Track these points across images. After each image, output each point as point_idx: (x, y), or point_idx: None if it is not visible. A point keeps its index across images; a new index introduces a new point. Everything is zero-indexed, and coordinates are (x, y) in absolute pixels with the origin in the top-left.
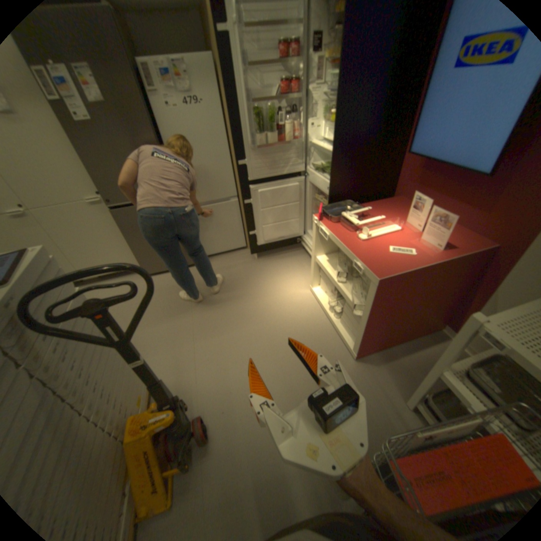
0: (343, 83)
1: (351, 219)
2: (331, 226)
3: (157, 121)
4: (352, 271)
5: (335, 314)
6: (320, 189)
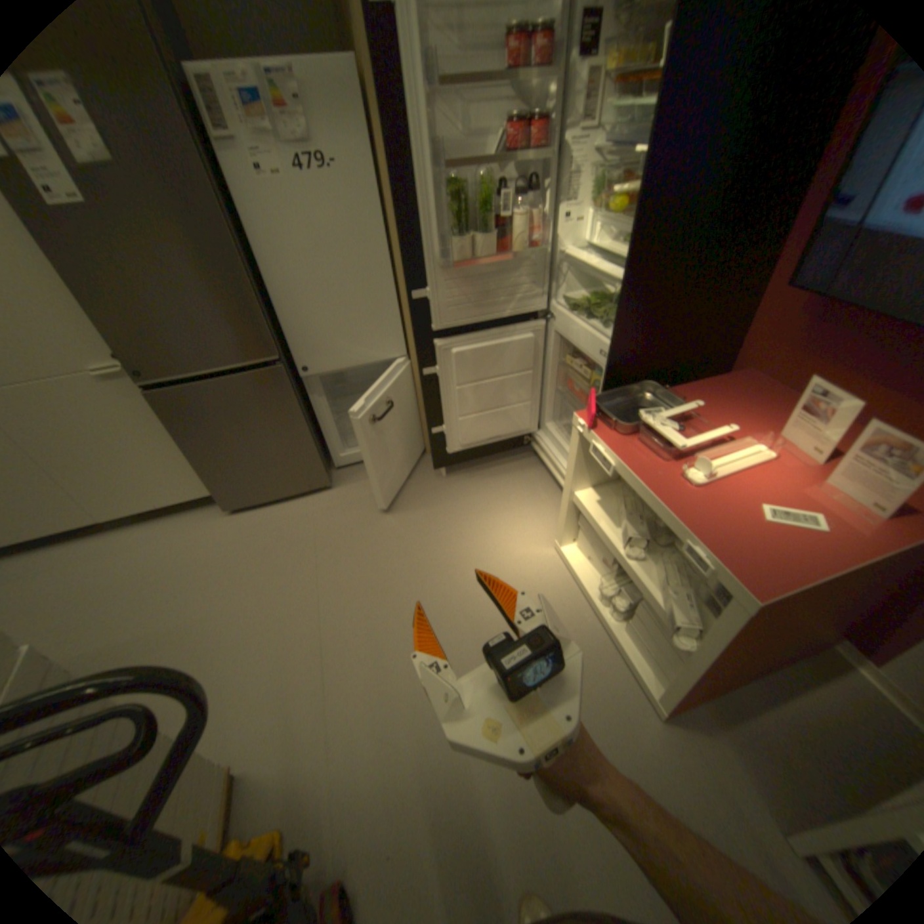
0: (660, 127)
1: (664, 431)
2: (618, 443)
3: (237, 204)
4: (653, 529)
5: (612, 609)
6: (577, 345)
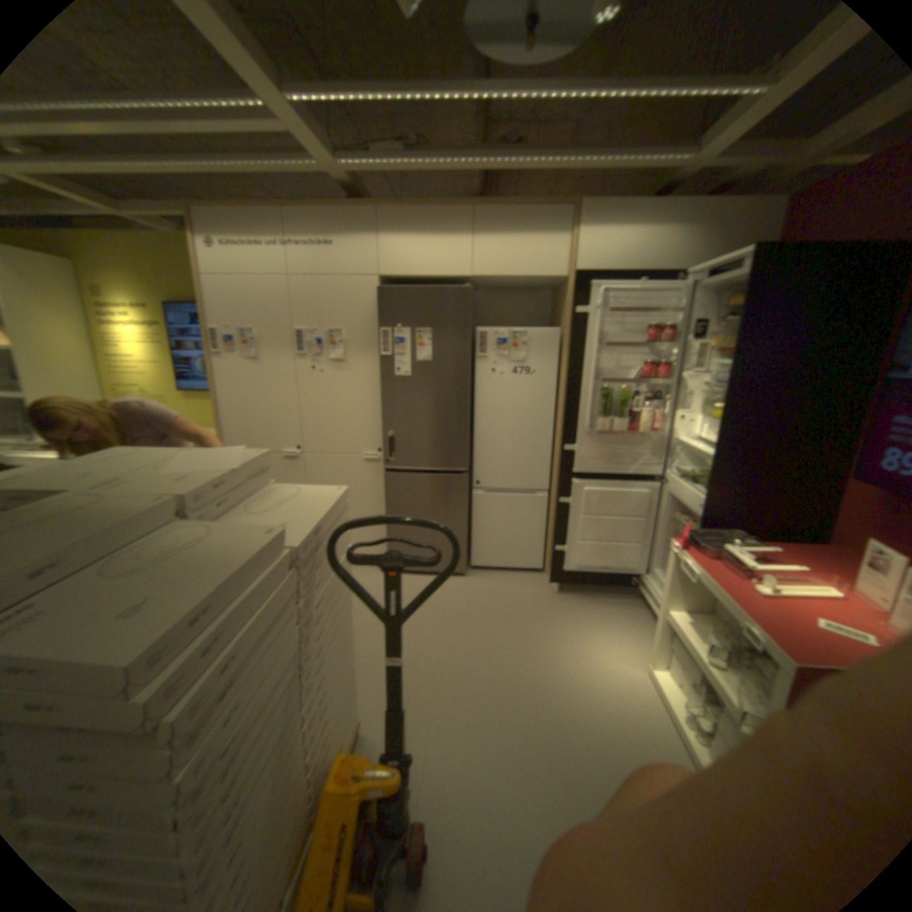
0: (738, 376)
1: (742, 557)
2: (705, 562)
3: (476, 385)
4: (741, 655)
5: (699, 735)
6: (687, 506)
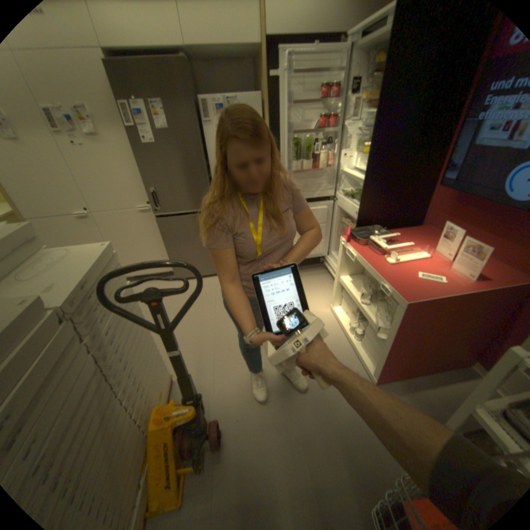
0: (379, 120)
1: (379, 242)
2: (359, 248)
3: (206, 145)
4: (376, 294)
5: (355, 335)
6: (348, 213)
